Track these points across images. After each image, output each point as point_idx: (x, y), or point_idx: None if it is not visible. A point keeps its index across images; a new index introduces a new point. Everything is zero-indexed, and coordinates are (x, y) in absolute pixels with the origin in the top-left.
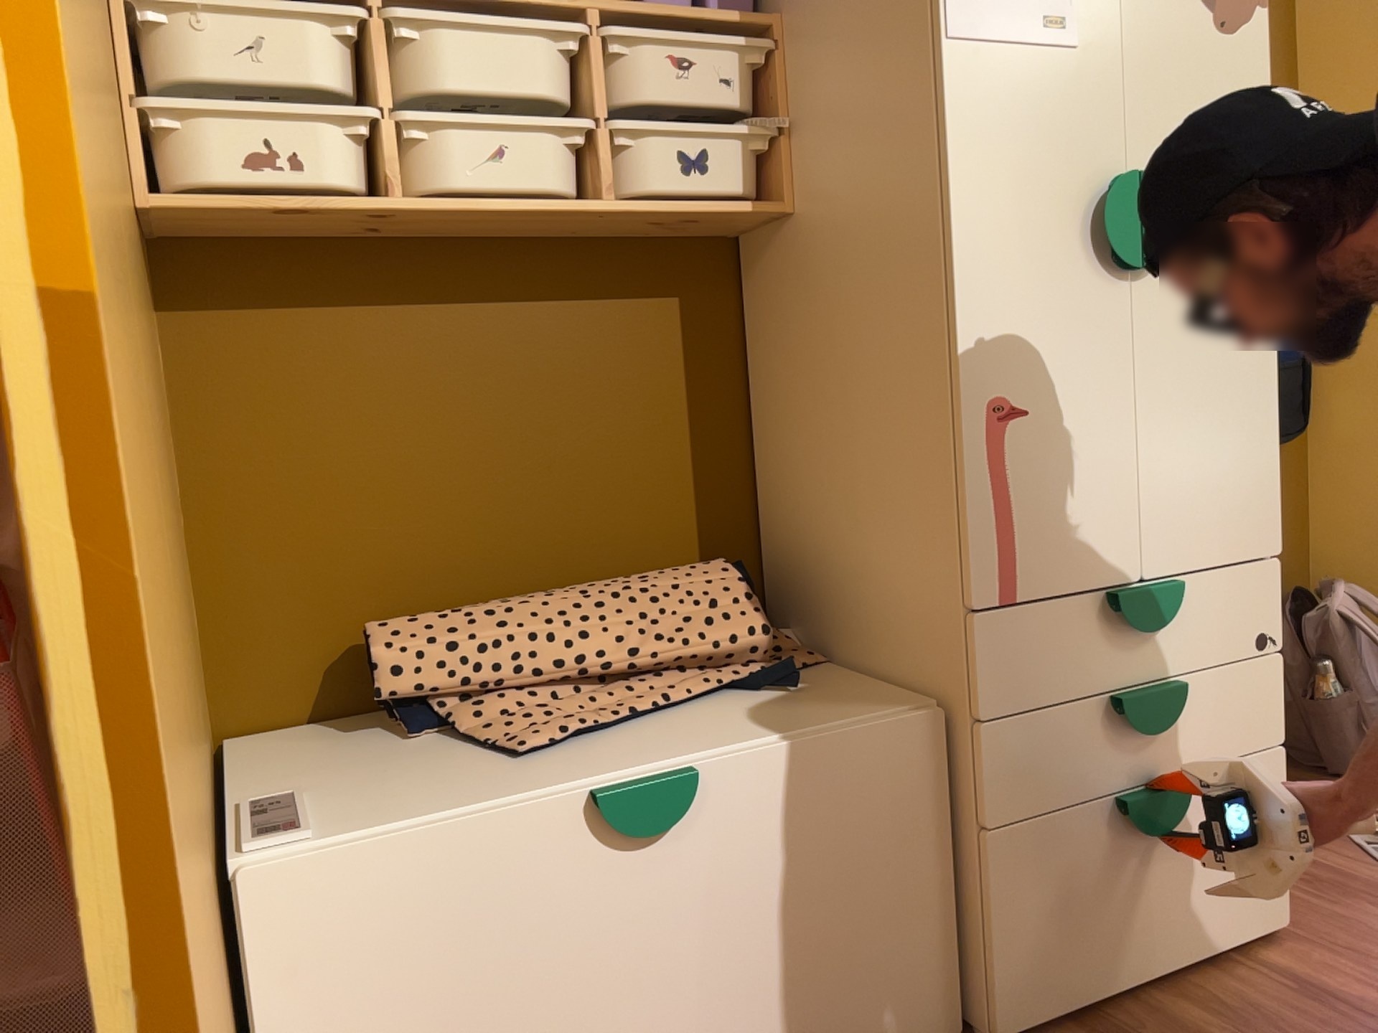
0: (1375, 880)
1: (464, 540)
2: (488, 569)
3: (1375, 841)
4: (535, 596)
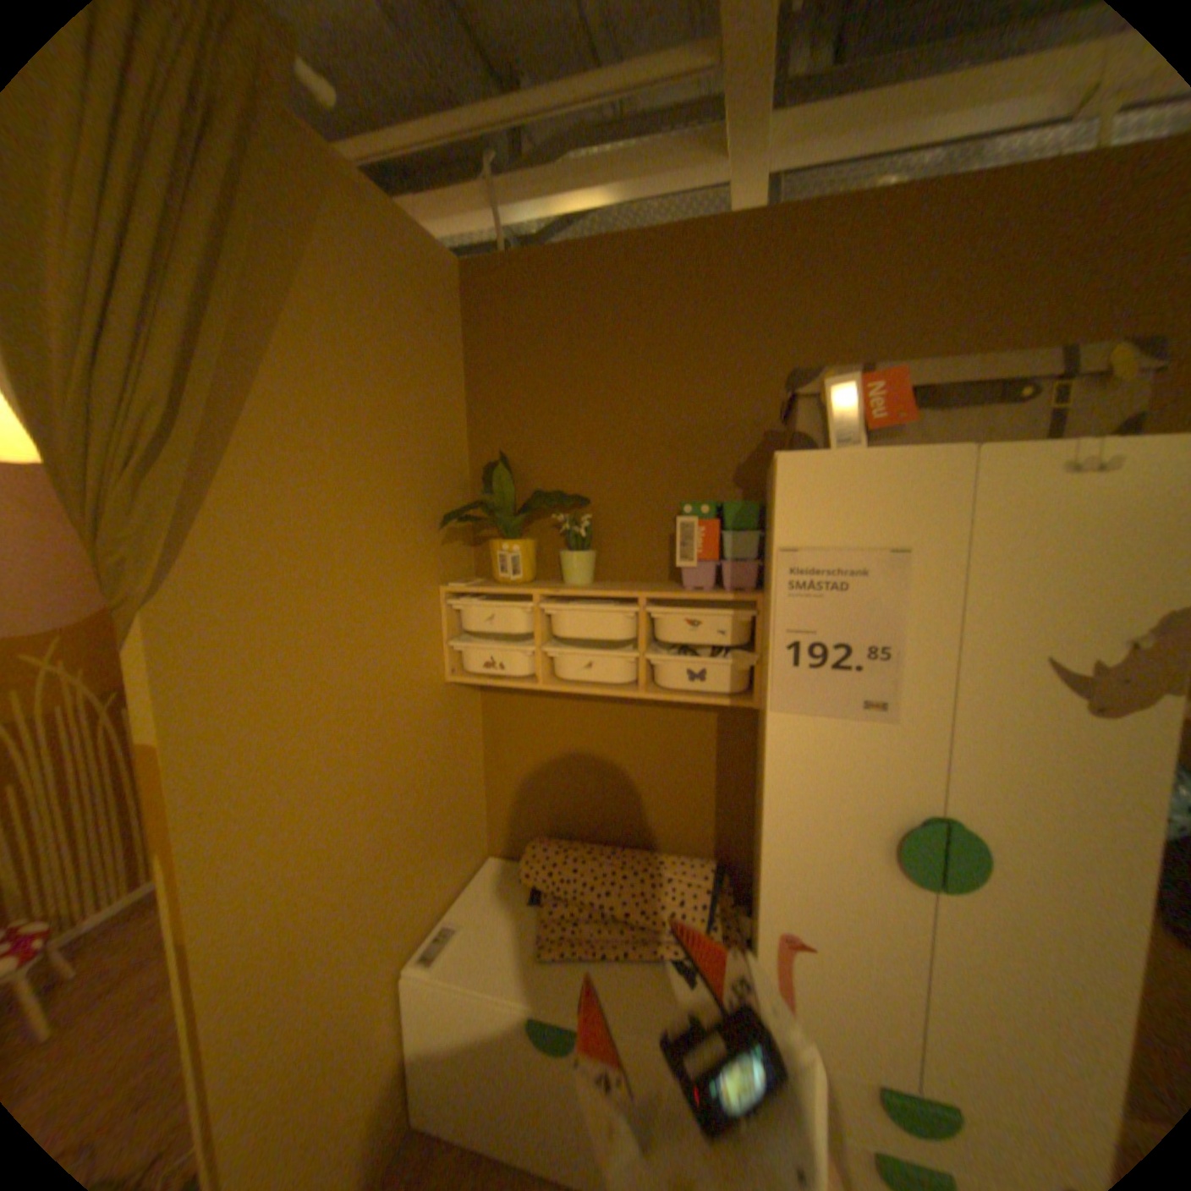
0: None
1: (589, 808)
2: (599, 823)
3: None
4: (604, 854)
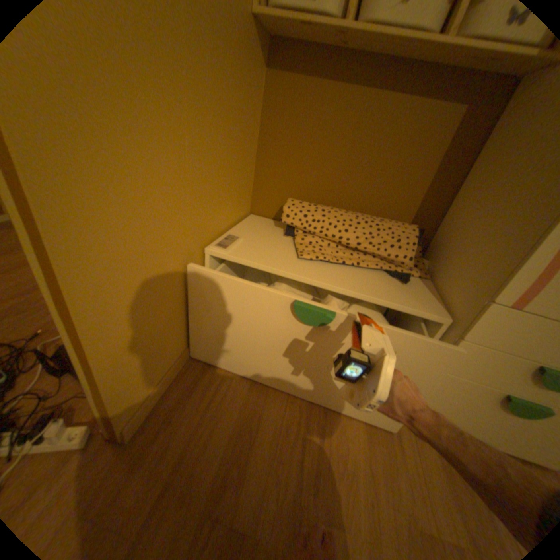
0: None
1: (332, 183)
2: (335, 195)
3: None
4: (341, 210)
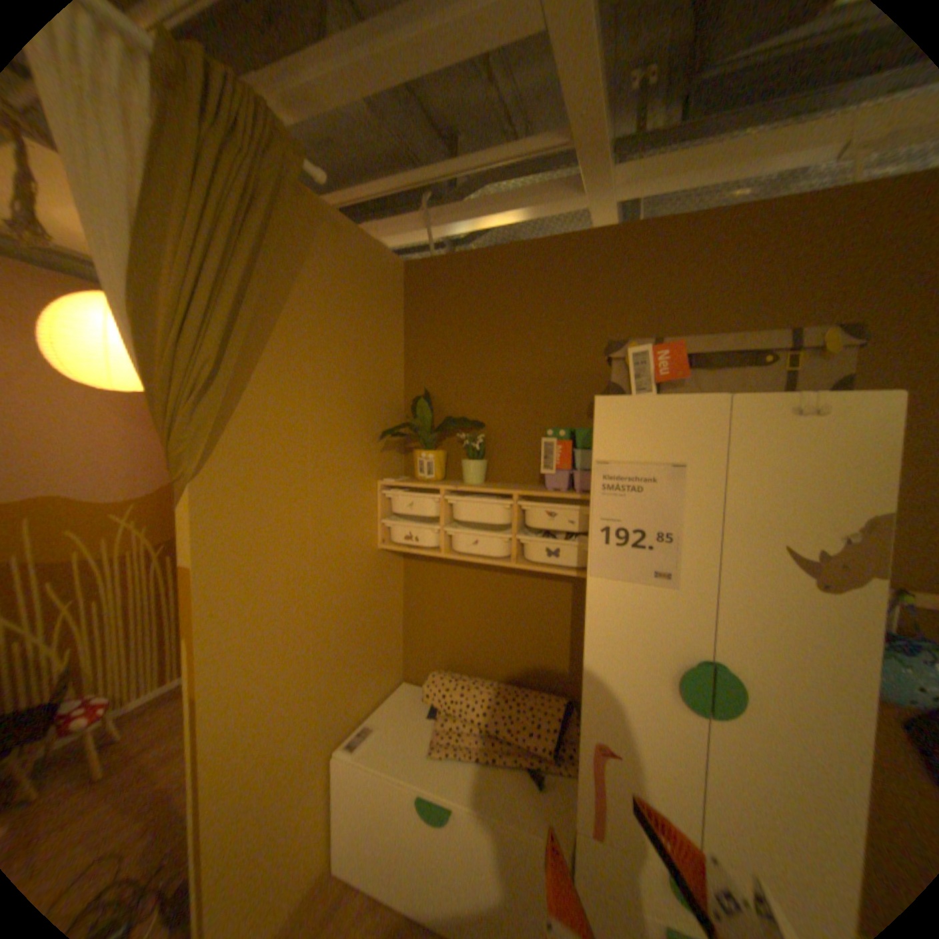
0: None
1: (477, 650)
2: (483, 662)
3: None
4: (485, 685)
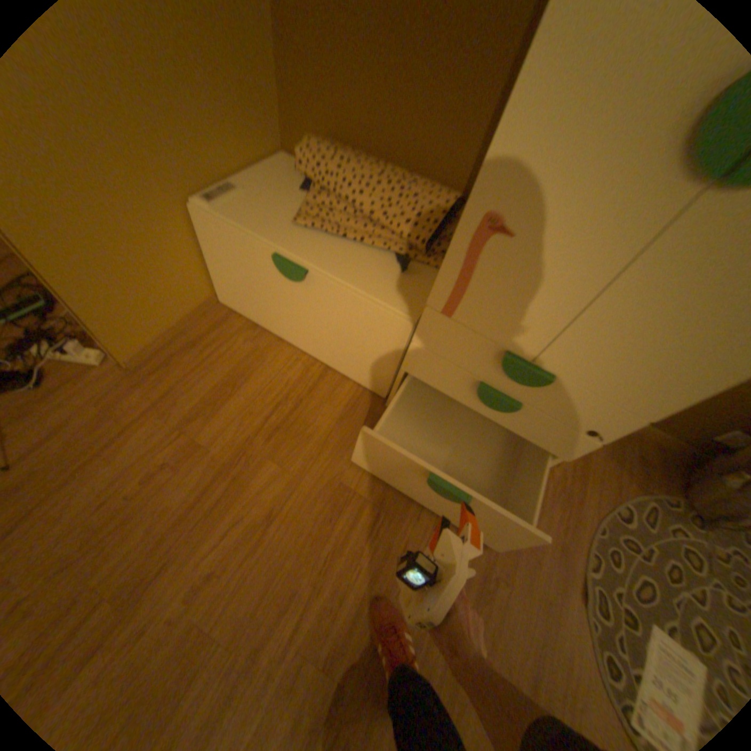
0: (580, 517)
1: (367, 115)
2: (373, 134)
3: (617, 516)
4: (368, 161)
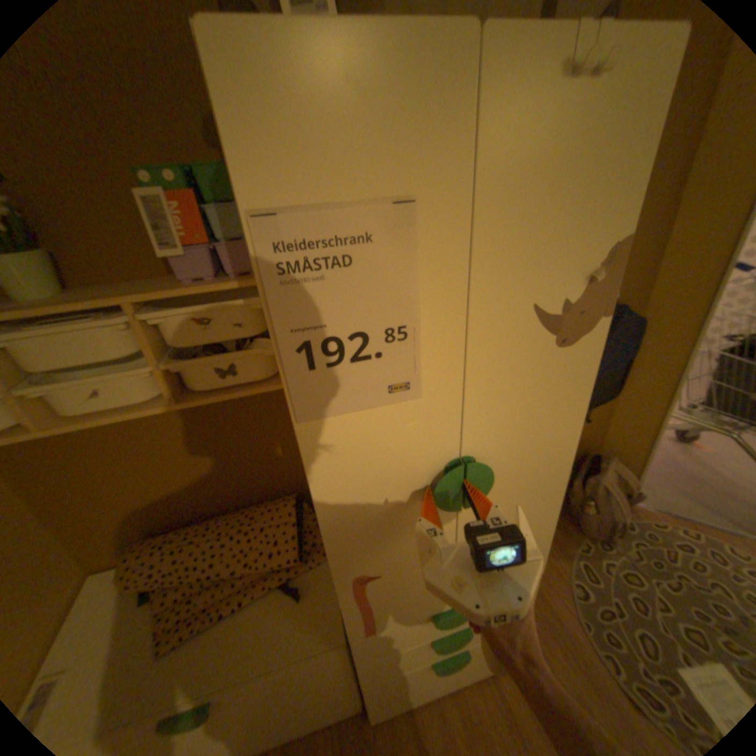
0: (567, 633)
1: (173, 501)
2: (188, 507)
3: (579, 601)
4: (199, 533)
